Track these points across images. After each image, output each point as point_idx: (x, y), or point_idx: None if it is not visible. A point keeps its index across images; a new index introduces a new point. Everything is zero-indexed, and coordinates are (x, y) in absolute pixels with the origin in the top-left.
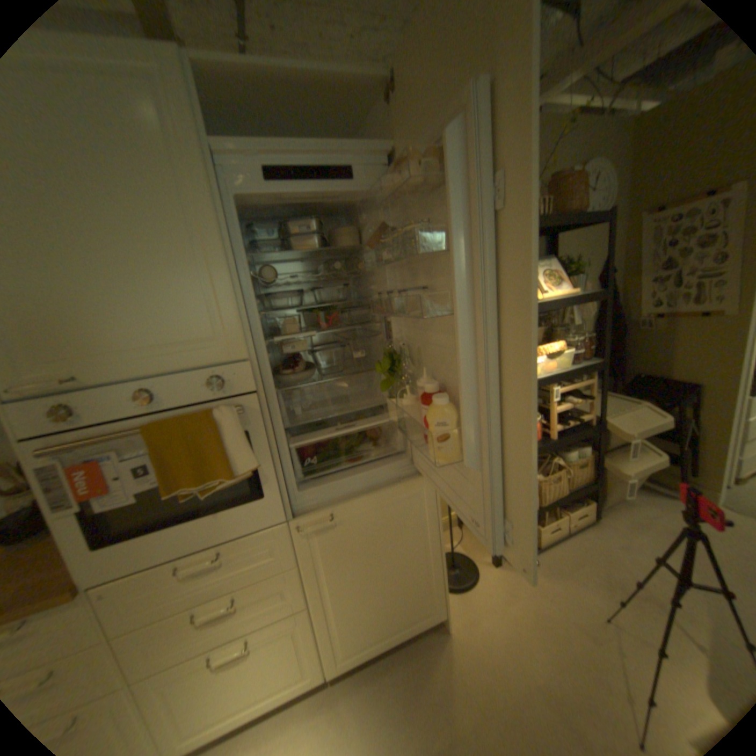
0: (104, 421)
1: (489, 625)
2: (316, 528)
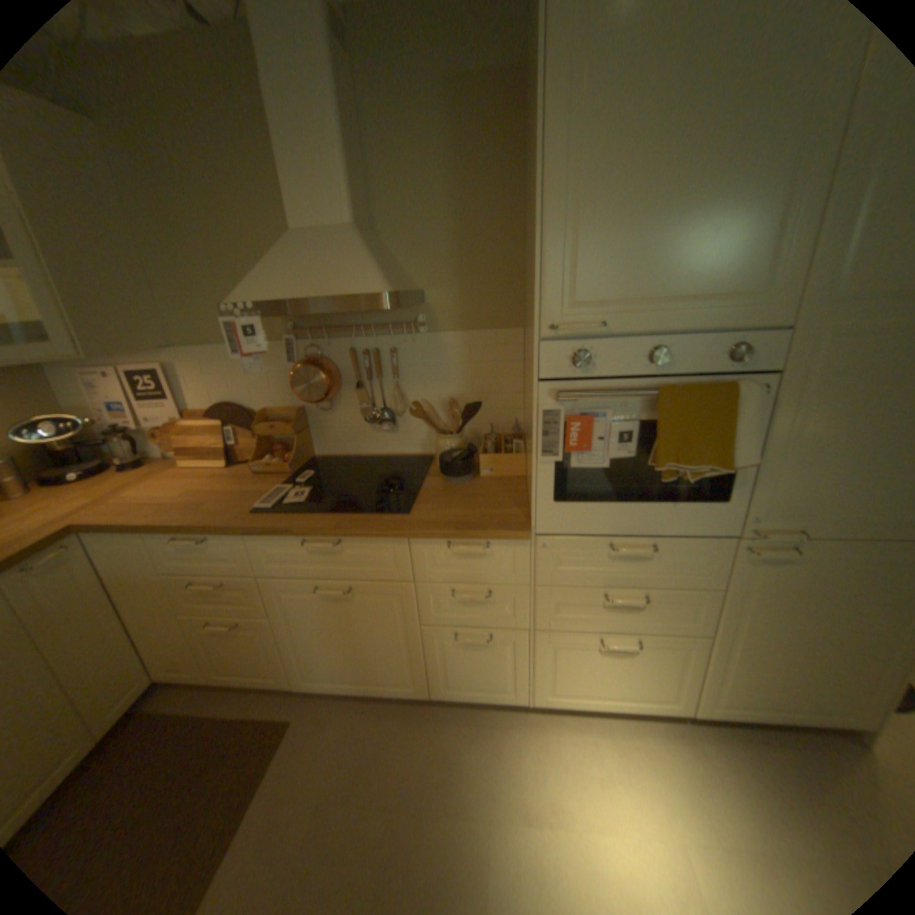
0: (611, 375)
1: None
2: (781, 556)
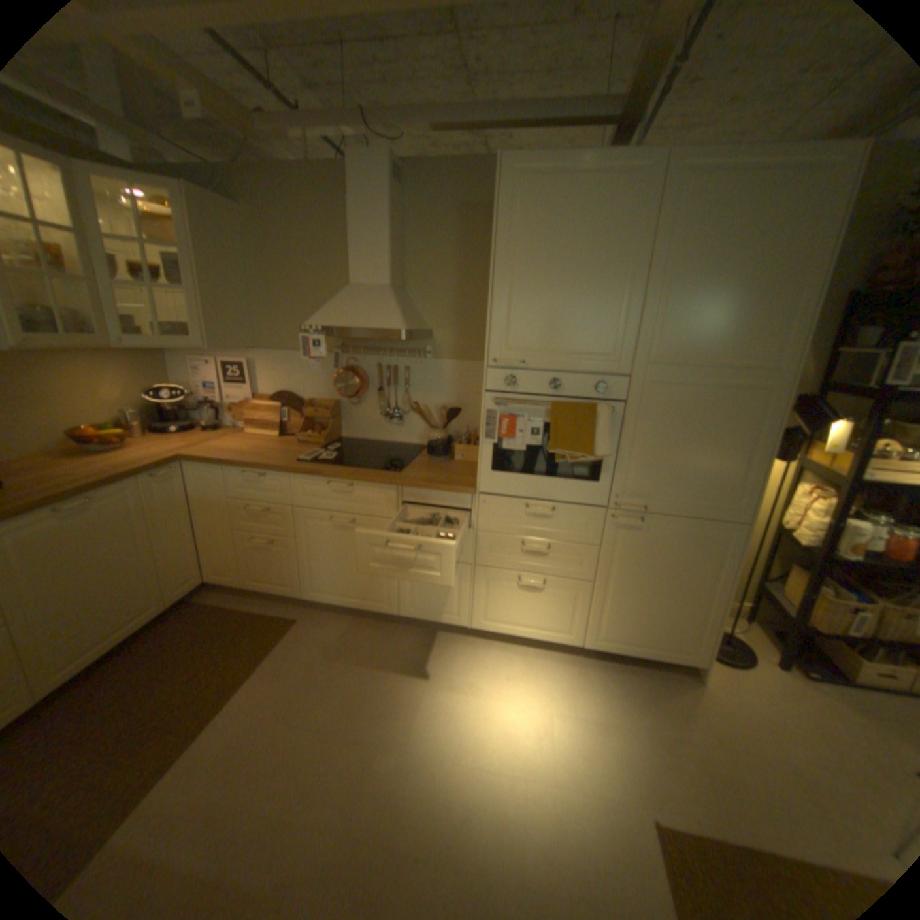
0: (528, 394)
1: (753, 702)
2: (629, 521)
